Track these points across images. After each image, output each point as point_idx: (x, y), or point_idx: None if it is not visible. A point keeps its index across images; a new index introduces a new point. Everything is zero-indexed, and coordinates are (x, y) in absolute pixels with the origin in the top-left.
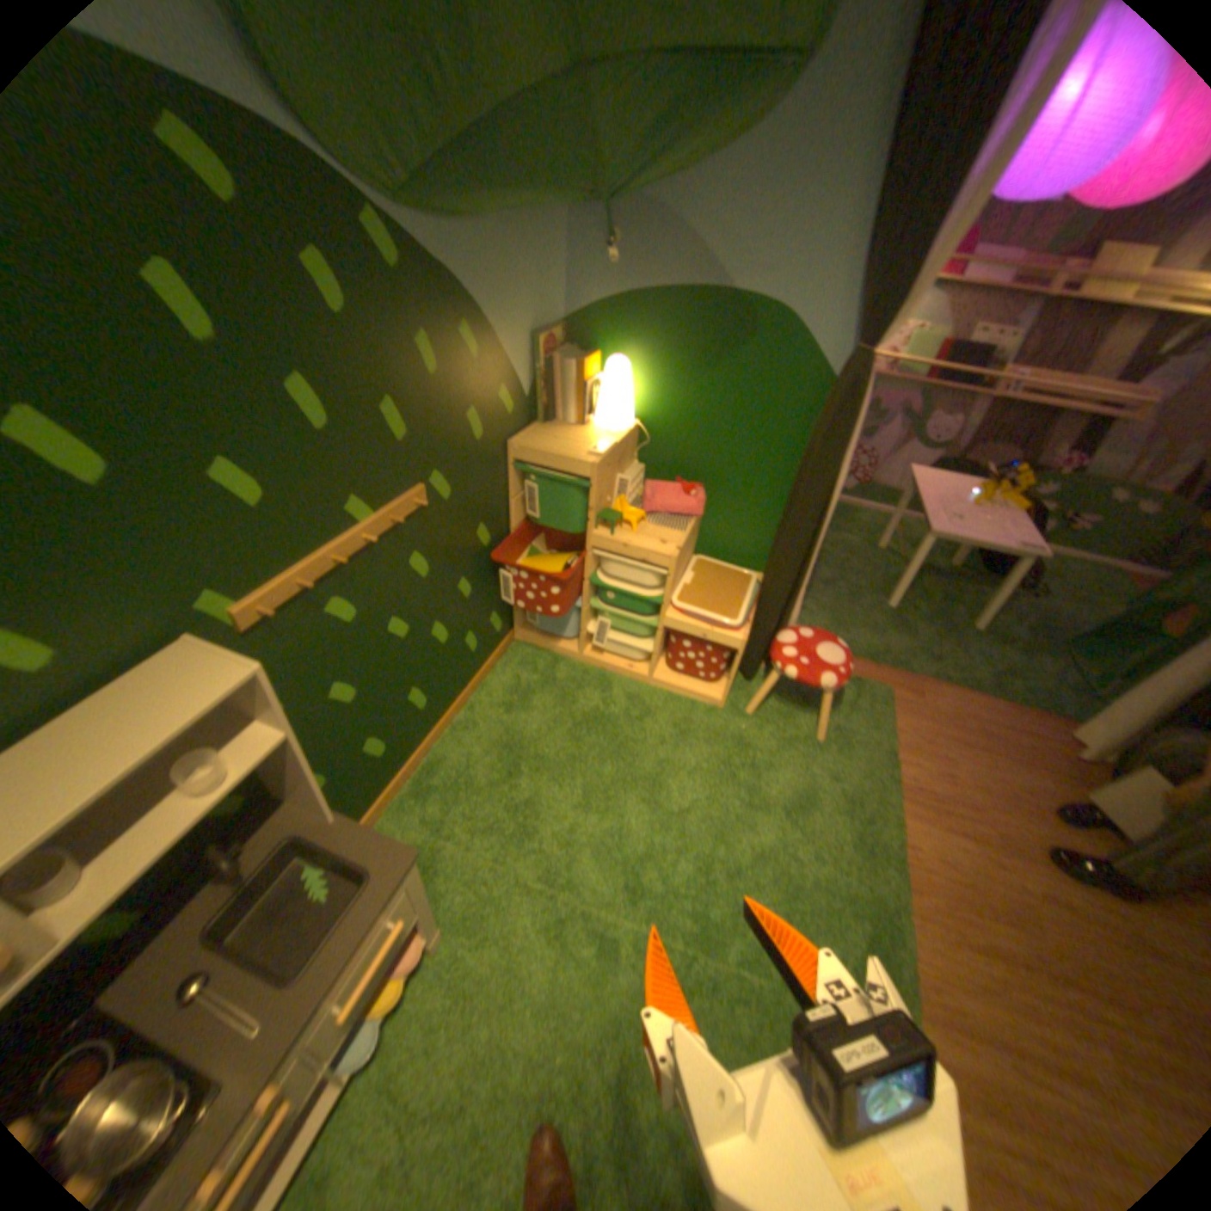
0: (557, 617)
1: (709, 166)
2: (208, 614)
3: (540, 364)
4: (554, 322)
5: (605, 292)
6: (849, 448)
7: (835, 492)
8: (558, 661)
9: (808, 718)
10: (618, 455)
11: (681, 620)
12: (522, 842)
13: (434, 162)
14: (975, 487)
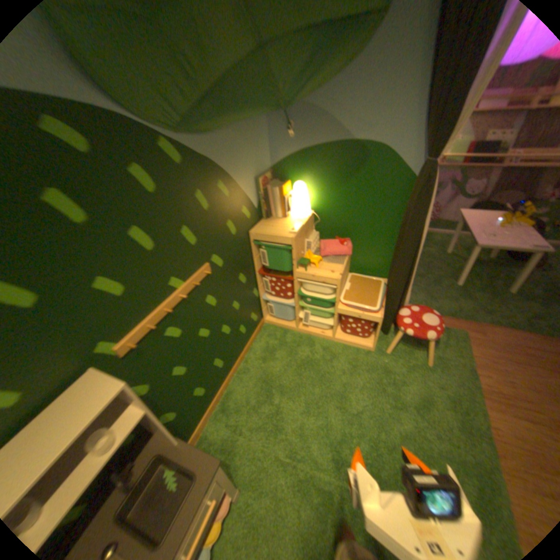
0: (283, 311)
1: (335, 81)
2: (103, 353)
3: (262, 192)
4: (266, 170)
5: (290, 151)
6: (429, 212)
7: (423, 235)
8: (287, 332)
9: (422, 353)
10: (305, 230)
11: (347, 310)
12: (277, 435)
13: (195, 108)
14: (499, 216)
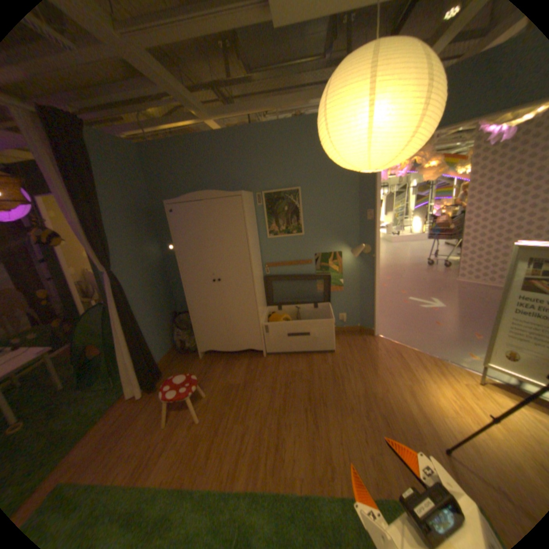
0: None
1: None
2: None
3: None
4: None
5: None
6: None
7: None
8: None
9: None
10: None
11: None
12: None
13: None
14: None
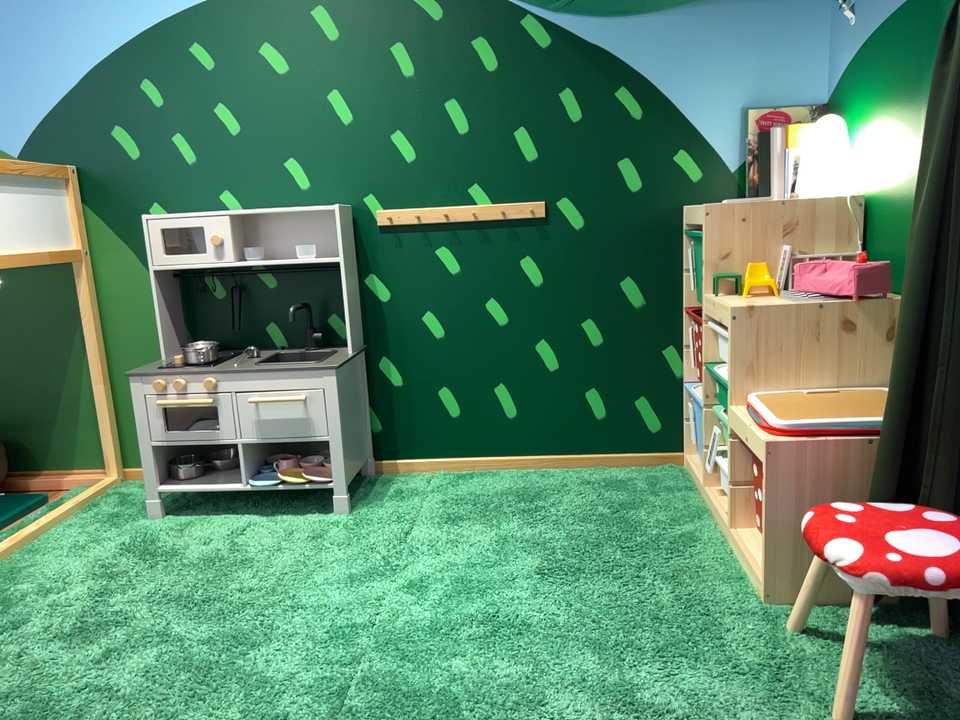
0: (697, 427)
1: None
2: (366, 207)
3: (748, 137)
4: (798, 103)
5: (847, 57)
6: None
7: None
8: (685, 490)
9: (885, 706)
10: (780, 217)
11: (740, 415)
12: (444, 525)
13: None
14: None
